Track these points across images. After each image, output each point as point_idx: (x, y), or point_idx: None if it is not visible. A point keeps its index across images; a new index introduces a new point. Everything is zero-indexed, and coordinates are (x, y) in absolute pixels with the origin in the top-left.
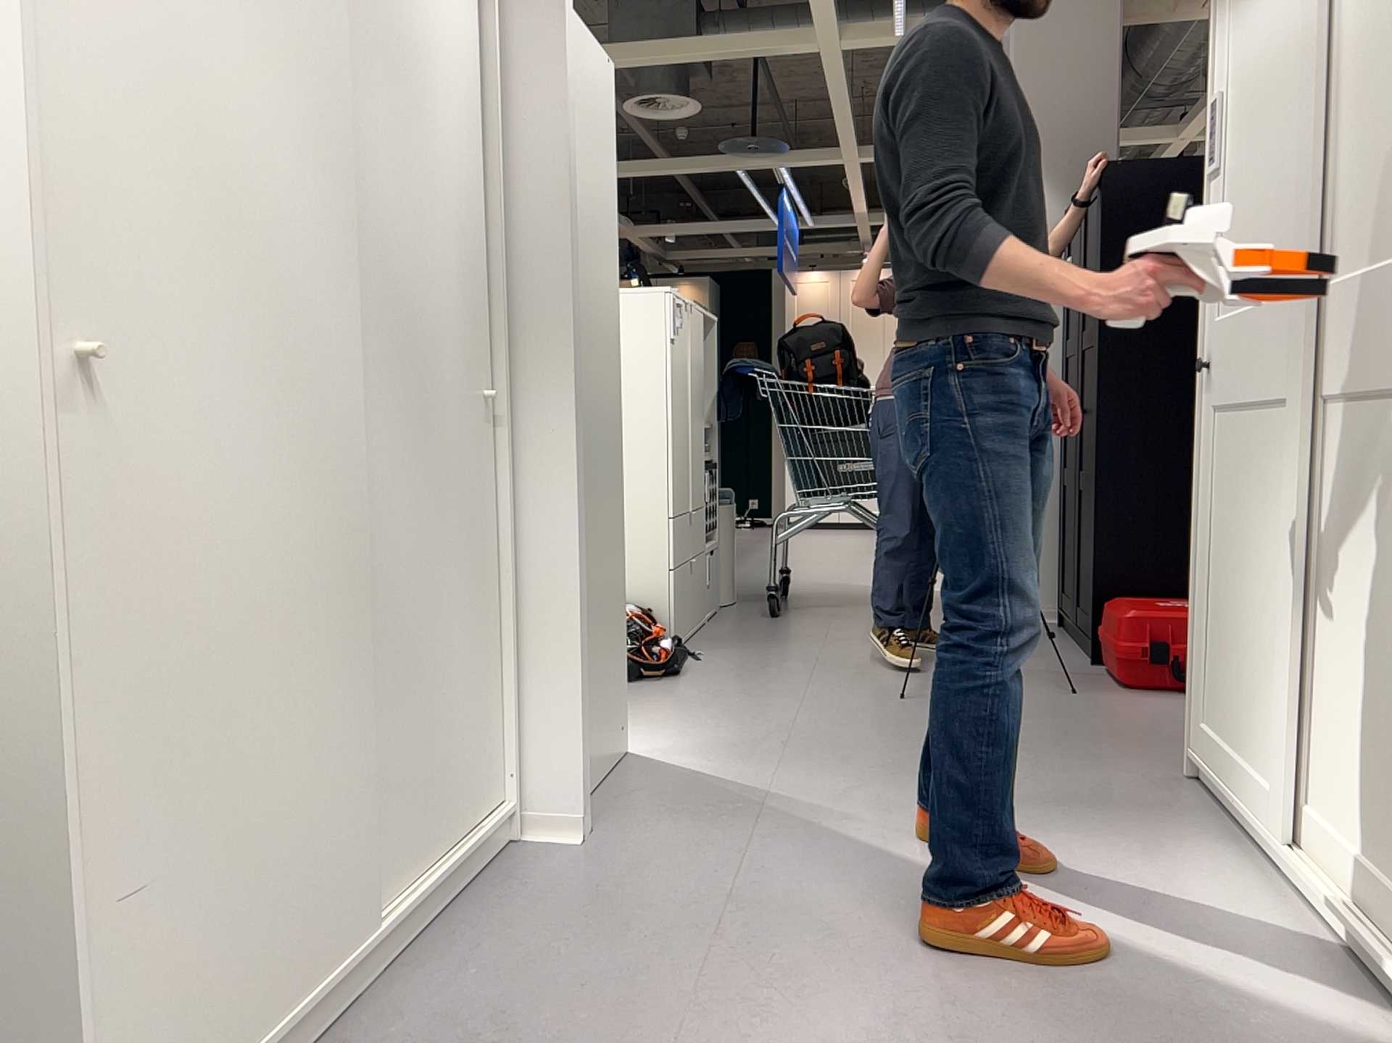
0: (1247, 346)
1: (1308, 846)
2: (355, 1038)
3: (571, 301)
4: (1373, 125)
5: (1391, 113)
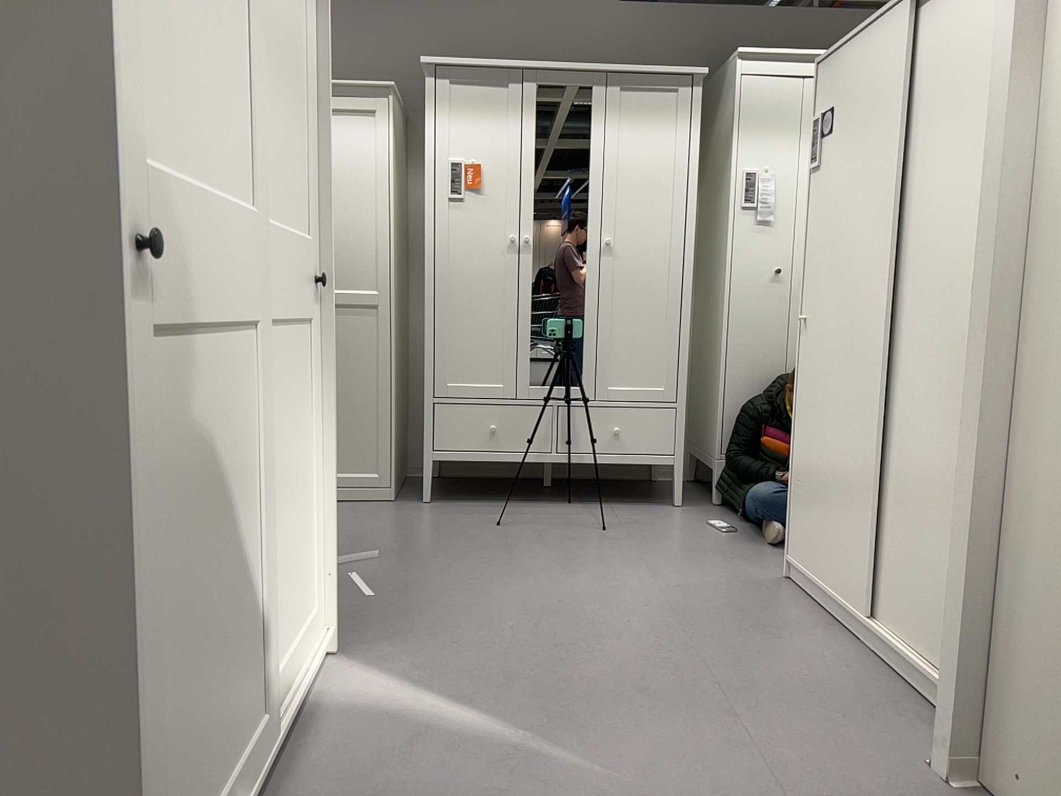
0: (210, 250)
1: (270, 713)
2: (830, 630)
3: (986, 223)
4: (270, 113)
5: (278, 120)
